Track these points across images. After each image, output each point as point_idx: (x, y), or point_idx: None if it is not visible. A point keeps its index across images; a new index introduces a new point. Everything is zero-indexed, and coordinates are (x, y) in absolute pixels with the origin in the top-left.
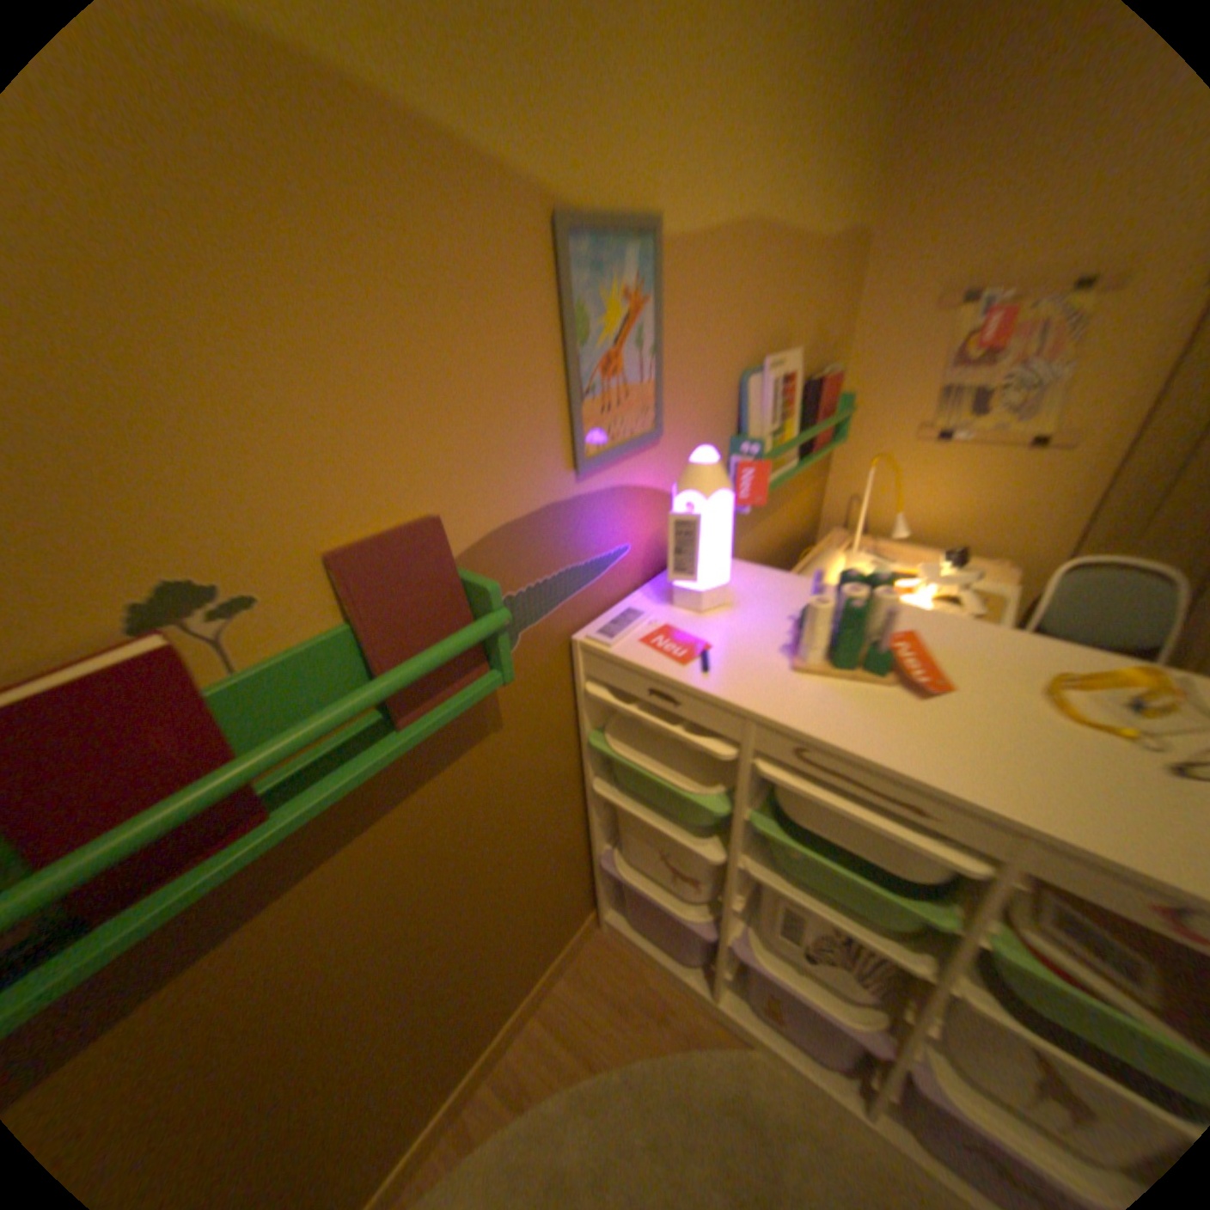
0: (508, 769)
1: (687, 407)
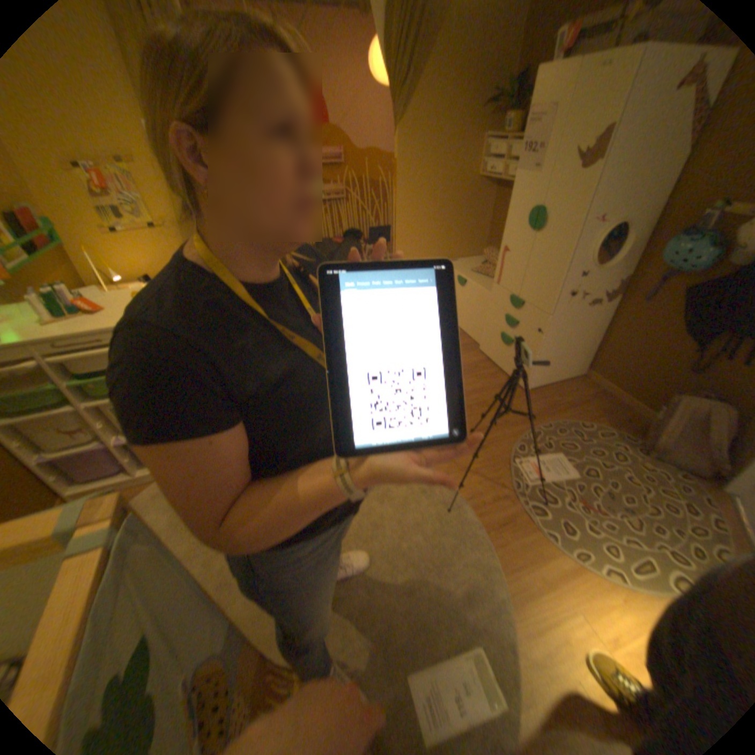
0: None
1: None
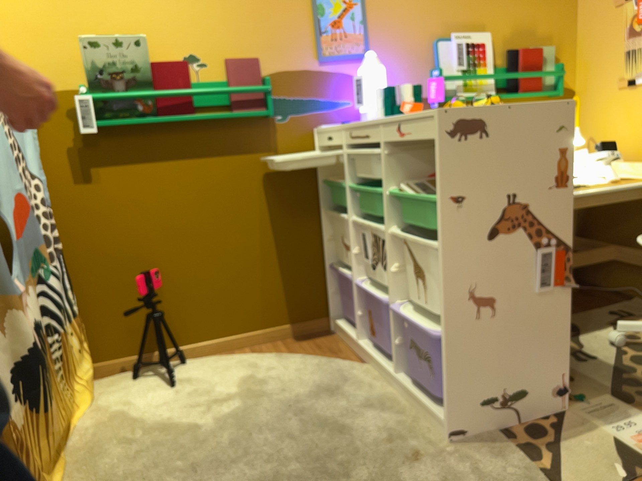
0: (278, 173)
1: (388, 49)
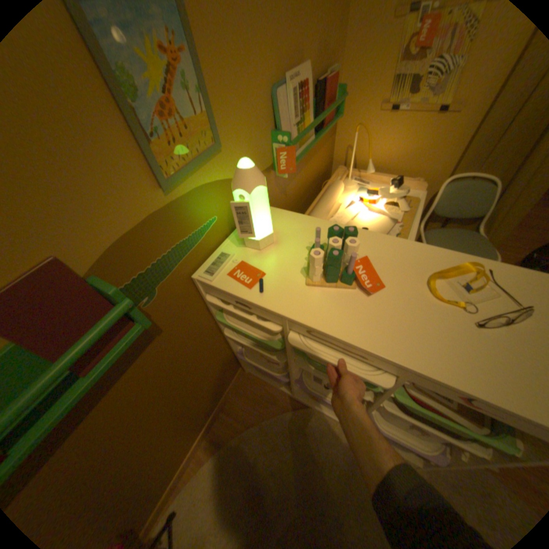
0: (173, 345)
1: (236, 122)
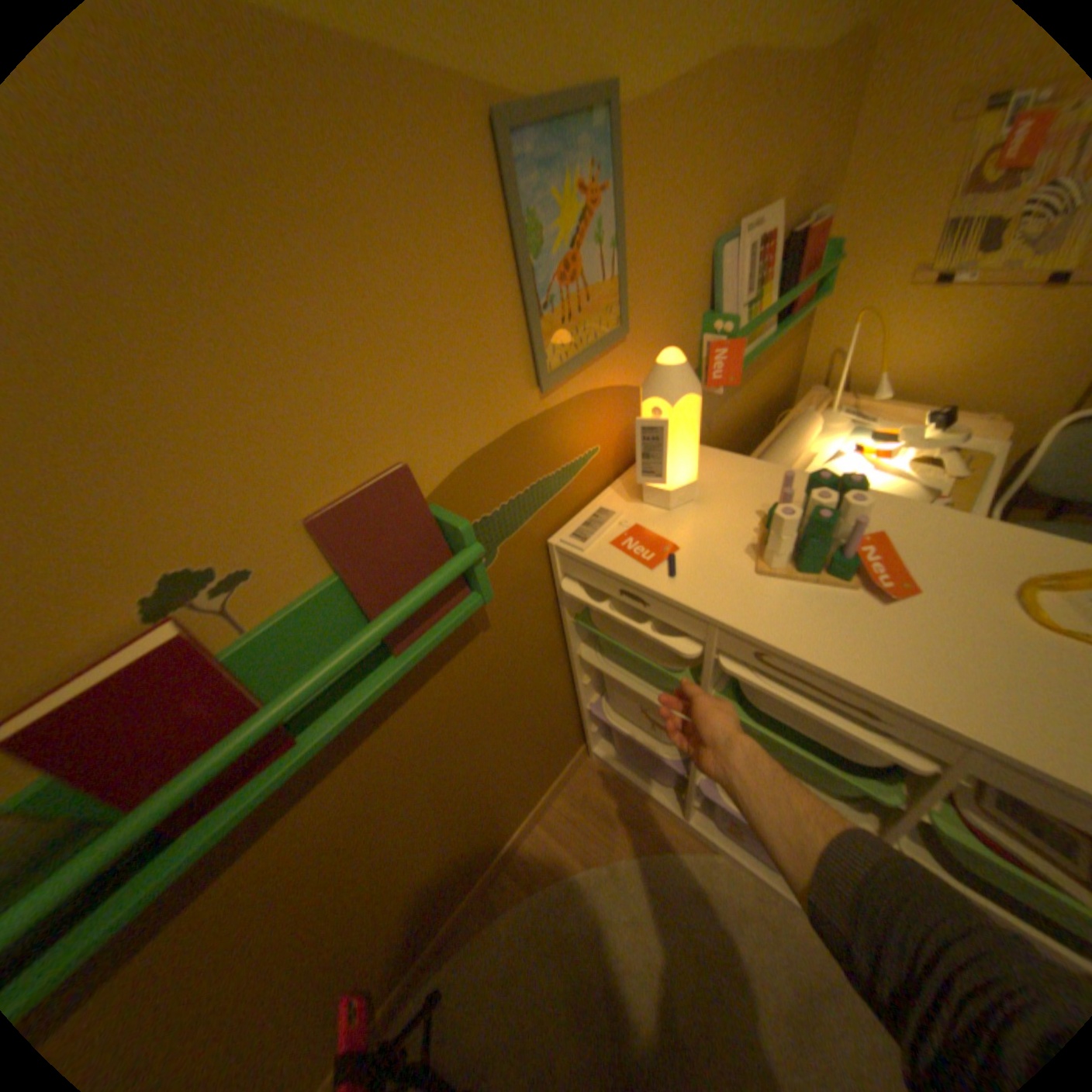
0: (498, 656)
1: (654, 295)
